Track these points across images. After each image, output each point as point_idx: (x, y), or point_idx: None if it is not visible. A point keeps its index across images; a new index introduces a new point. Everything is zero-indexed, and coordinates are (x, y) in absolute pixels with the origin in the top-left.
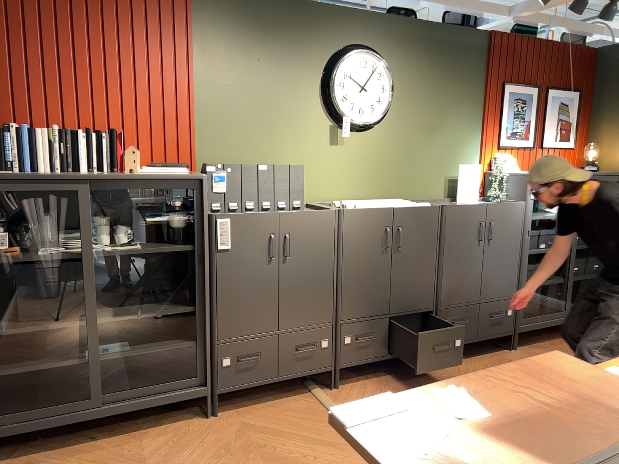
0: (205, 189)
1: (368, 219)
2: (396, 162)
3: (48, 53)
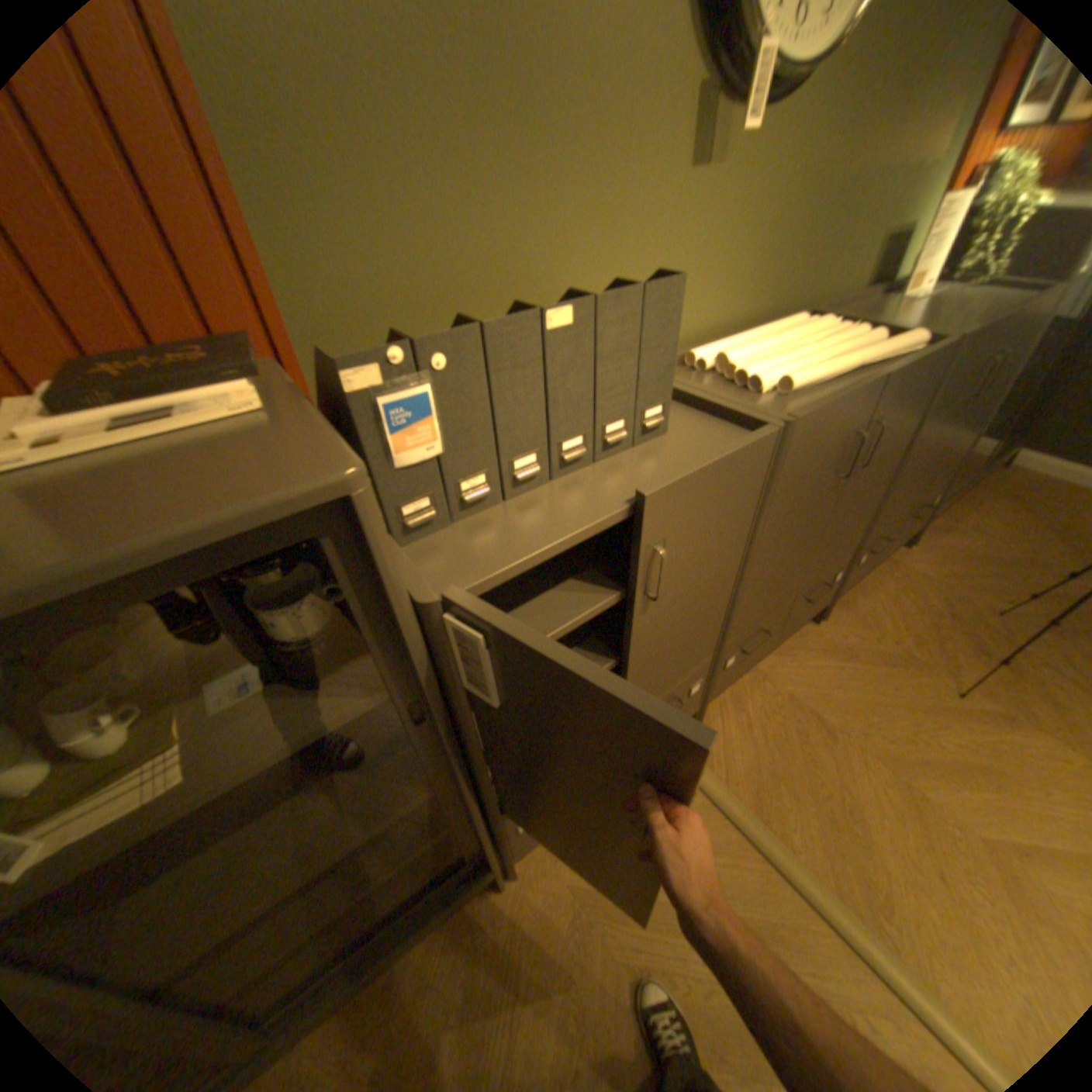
0: (377, 529)
1: (835, 423)
2: (817, 204)
3: None
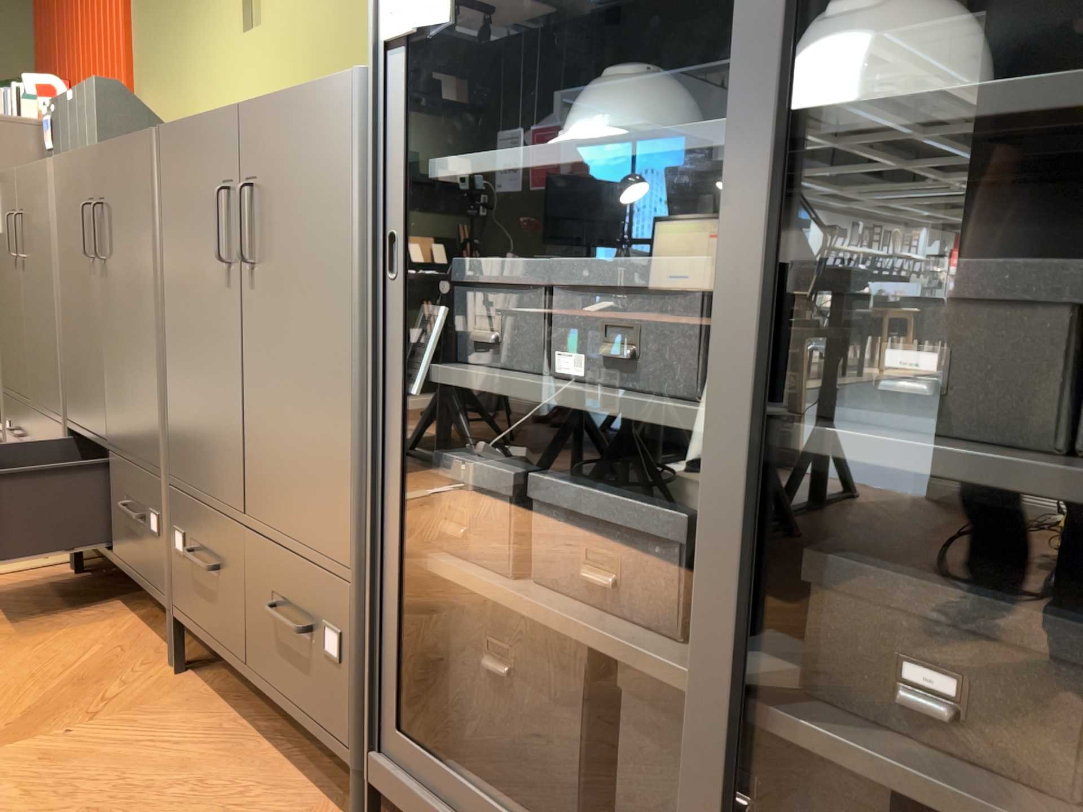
0: None
1: (73, 180)
2: (343, 42)
3: (66, 2)
